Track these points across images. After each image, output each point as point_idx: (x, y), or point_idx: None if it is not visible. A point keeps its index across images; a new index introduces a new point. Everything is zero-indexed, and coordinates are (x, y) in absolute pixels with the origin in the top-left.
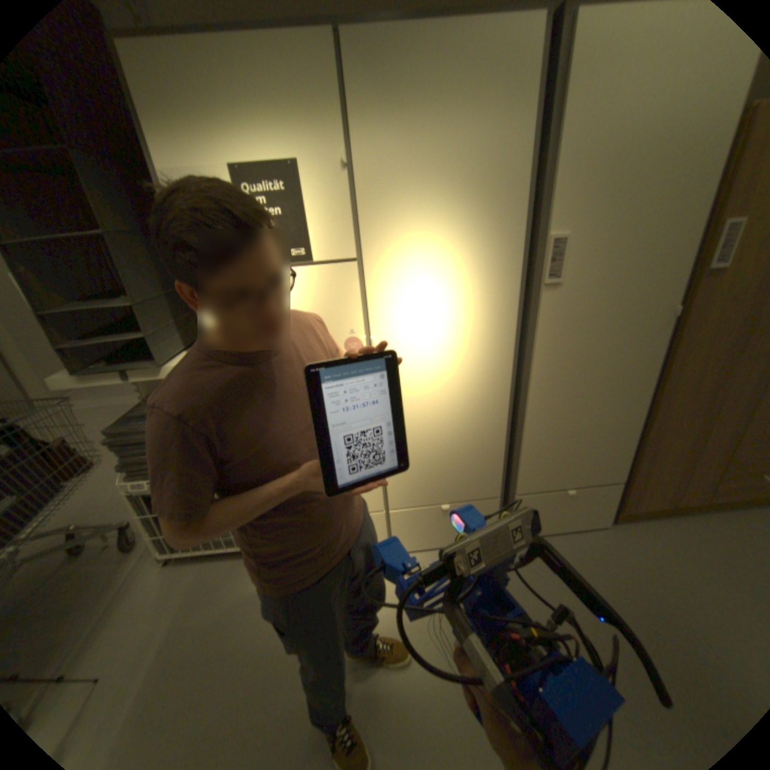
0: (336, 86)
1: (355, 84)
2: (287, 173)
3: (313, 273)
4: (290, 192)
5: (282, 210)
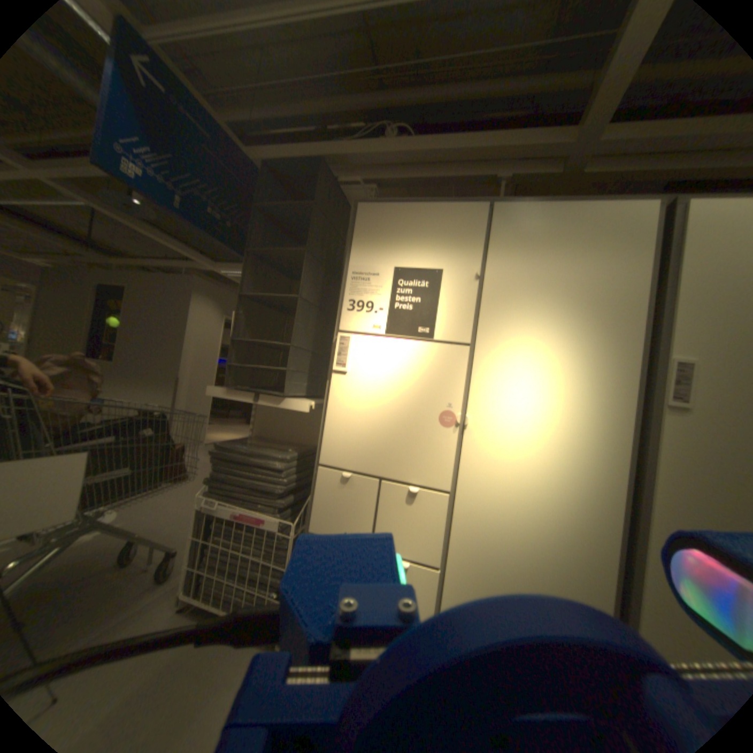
0: (483, 232)
1: (497, 232)
2: (433, 278)
3: (430, 349)
4: (431, 289)
5: (421, 300)
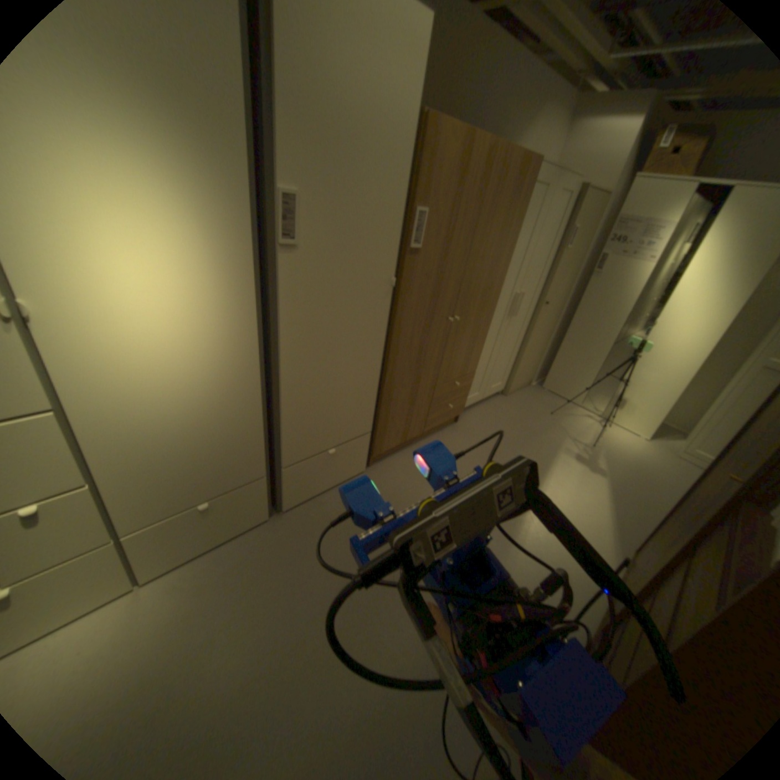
0: None
1: None
2: None
3: None
4: None
5: None
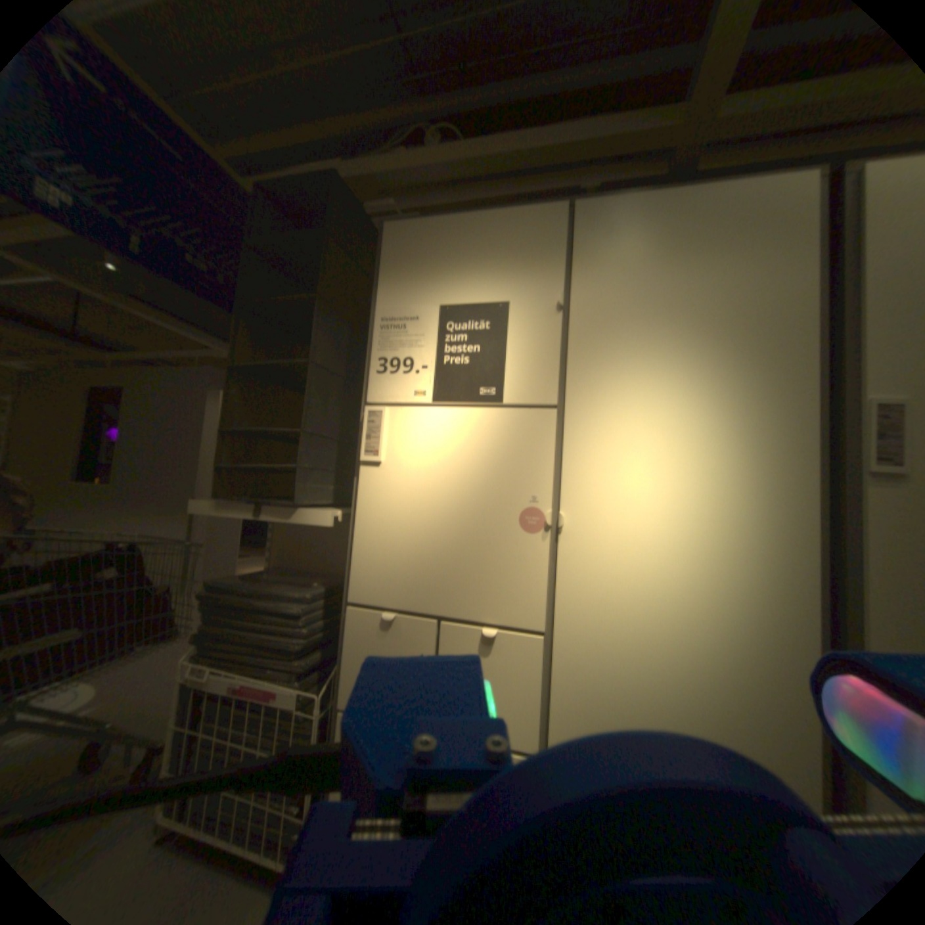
0: (564, 243)
1: (585, 240)
2: (497, 314)
3: (500, 417)
4: (496, 331)
5: (482, 348)
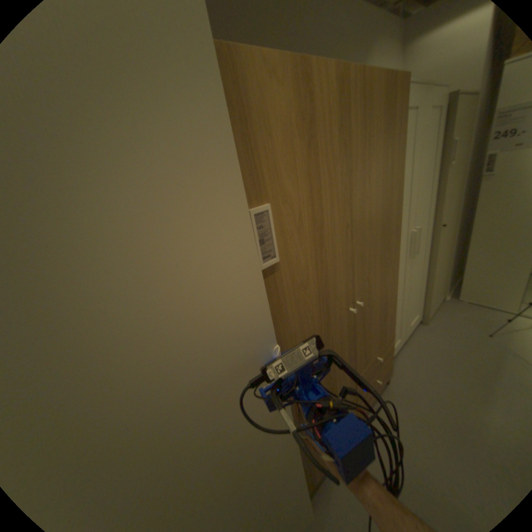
0: None
1: None
2: None
3: None
4: None
5: None
